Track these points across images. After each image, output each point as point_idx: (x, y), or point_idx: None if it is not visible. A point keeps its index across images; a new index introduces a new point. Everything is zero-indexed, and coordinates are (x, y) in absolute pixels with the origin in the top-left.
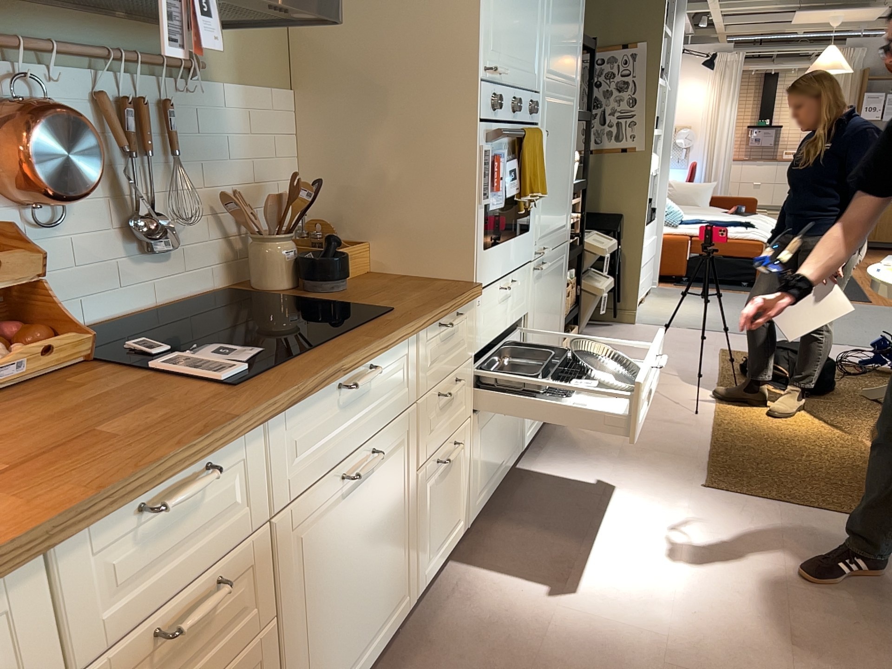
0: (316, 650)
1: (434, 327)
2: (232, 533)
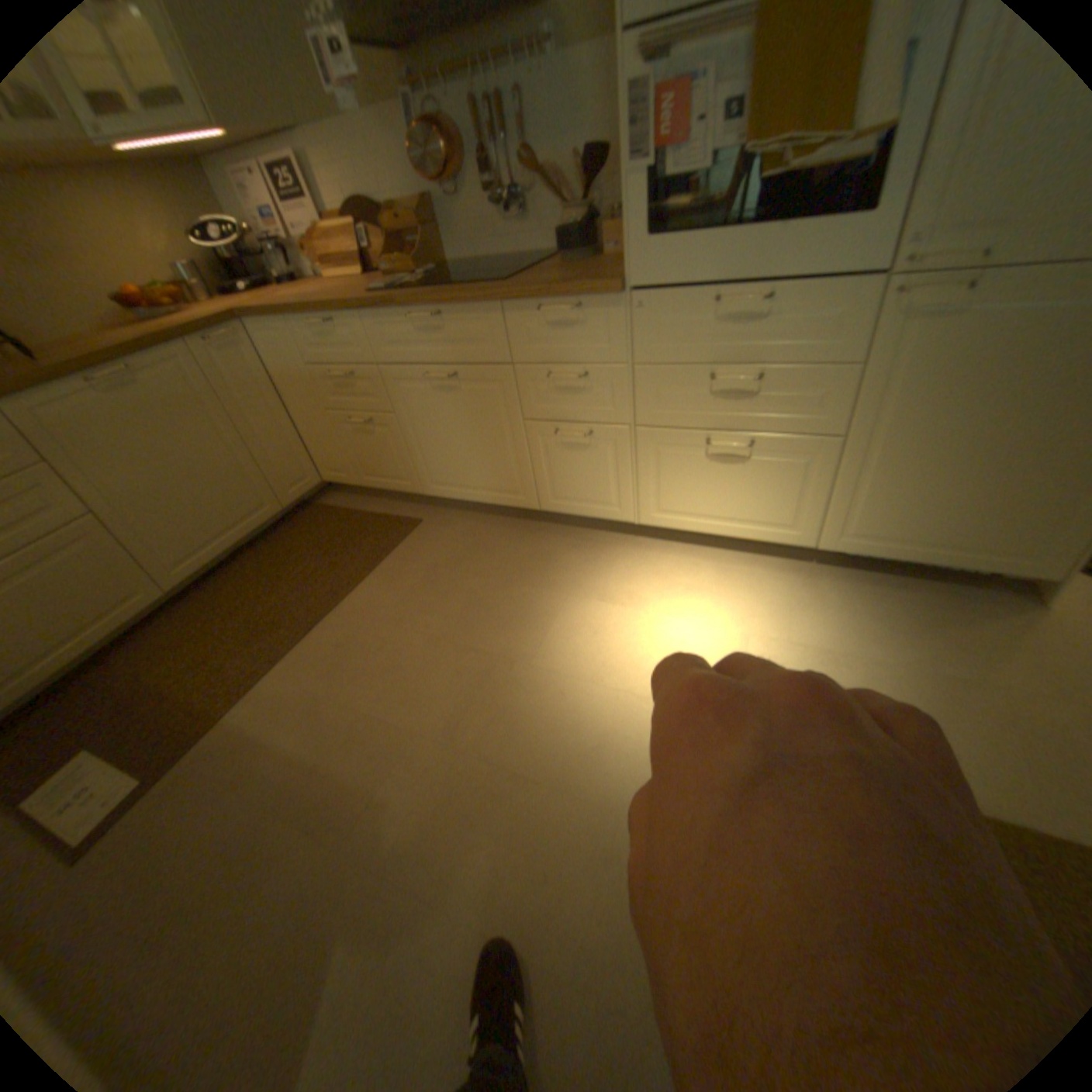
0: (429, 453)
1: (530, 307)
2: (355, 356)
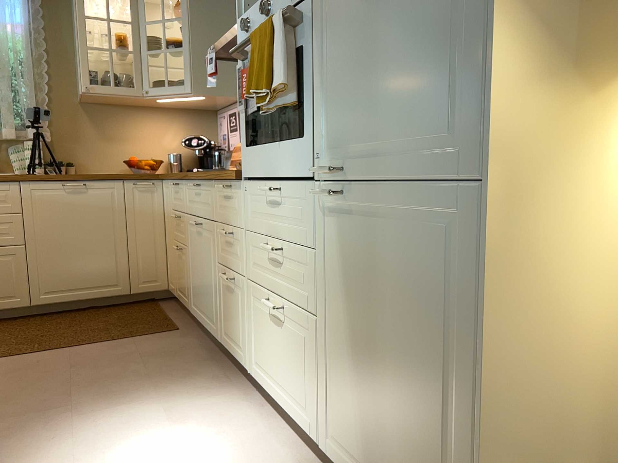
0: (193, 279)
1: (220, 185)
2: (182, 206)
